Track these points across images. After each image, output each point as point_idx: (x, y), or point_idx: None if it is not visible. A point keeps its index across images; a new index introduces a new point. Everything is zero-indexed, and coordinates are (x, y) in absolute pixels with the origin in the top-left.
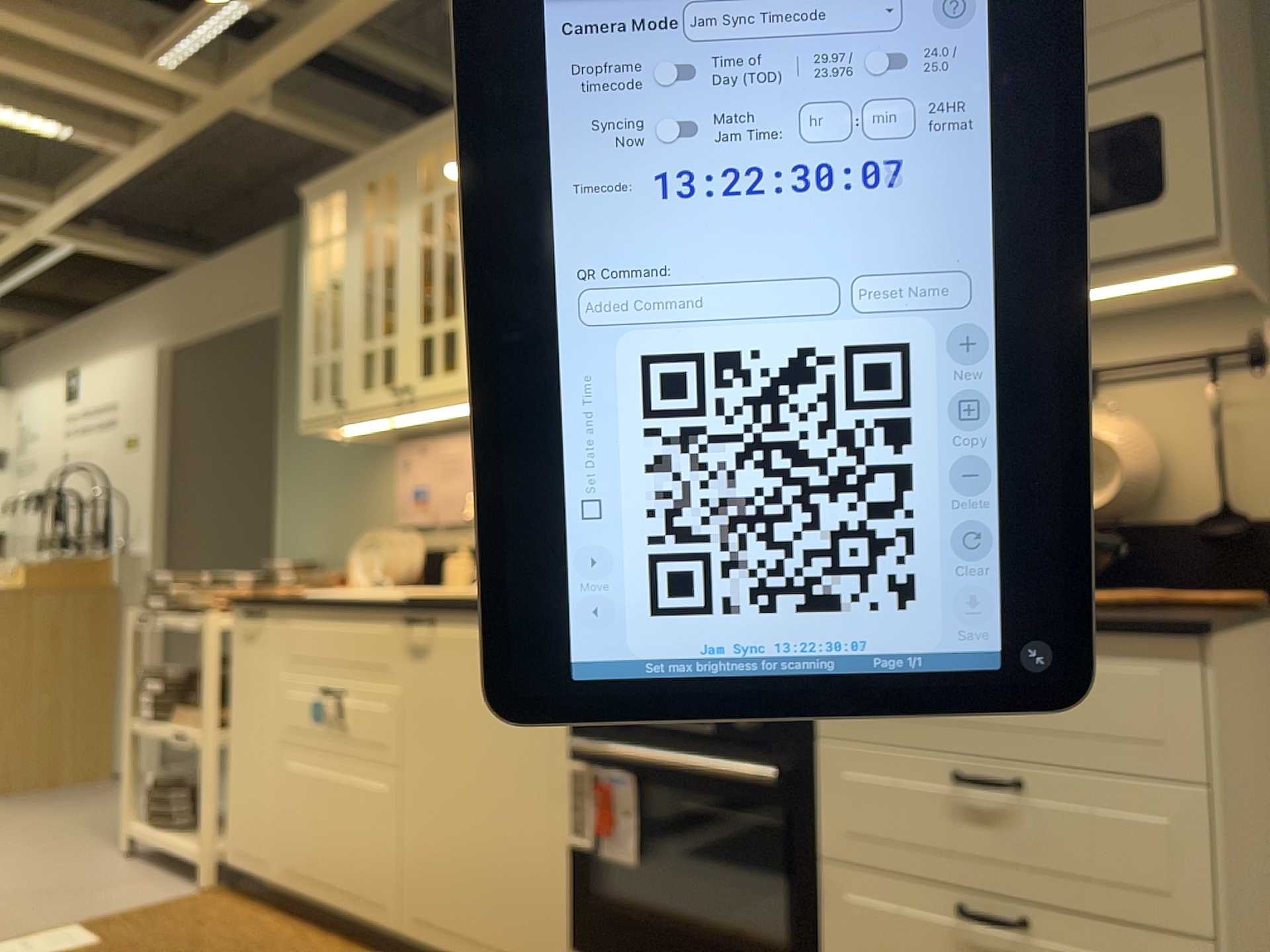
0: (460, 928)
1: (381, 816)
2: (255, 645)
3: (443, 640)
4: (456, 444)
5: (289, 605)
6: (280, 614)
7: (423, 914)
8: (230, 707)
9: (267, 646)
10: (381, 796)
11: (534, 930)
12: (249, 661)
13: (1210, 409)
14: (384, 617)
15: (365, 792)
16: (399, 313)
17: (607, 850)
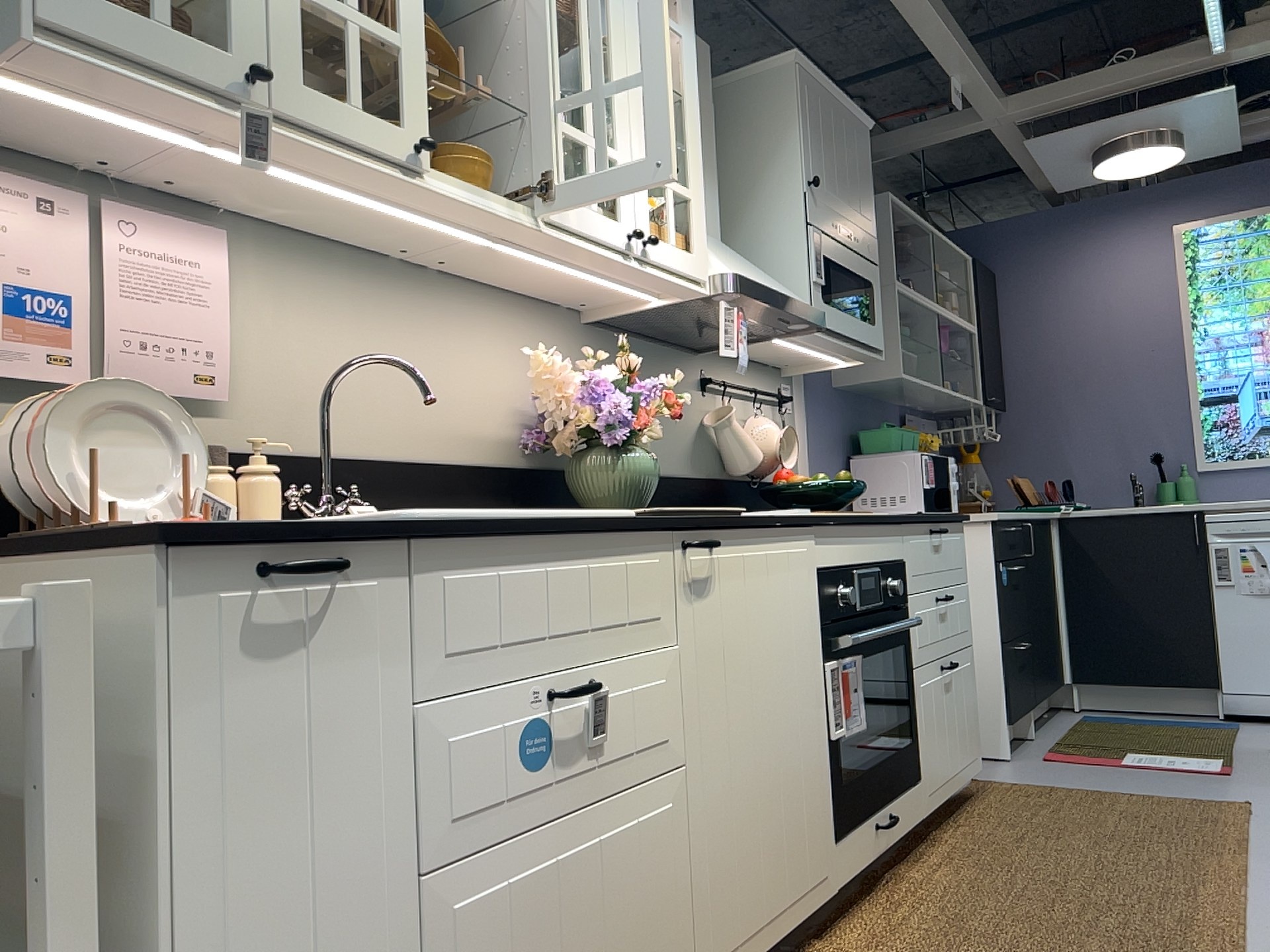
0: (764, 910)
1: (668, 852)
2: (305, 655)
3: (726, 565)
4: (182, 236)
5: (452, 534)
6: (402, 558)
7: (727, 938)
8: (159, 896)
9: (359, 646)
10: (666, 820)
11: (817, 845)
12: (277, 707)
13: (784, 425)
14: (650, 544)
15: (642, 832)
16: (407, 0)
17: (849, 727)
